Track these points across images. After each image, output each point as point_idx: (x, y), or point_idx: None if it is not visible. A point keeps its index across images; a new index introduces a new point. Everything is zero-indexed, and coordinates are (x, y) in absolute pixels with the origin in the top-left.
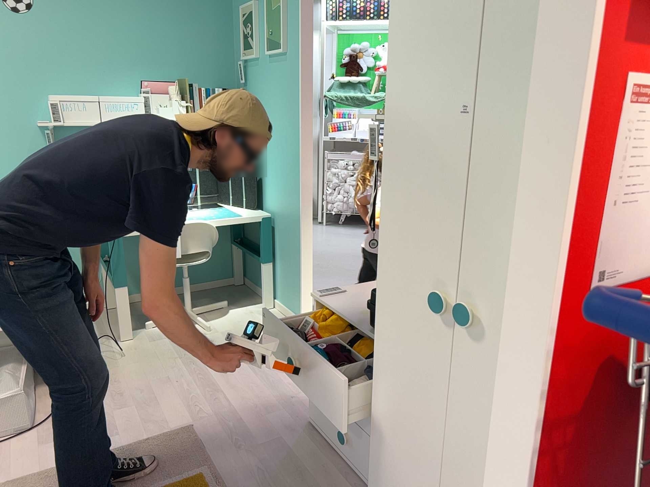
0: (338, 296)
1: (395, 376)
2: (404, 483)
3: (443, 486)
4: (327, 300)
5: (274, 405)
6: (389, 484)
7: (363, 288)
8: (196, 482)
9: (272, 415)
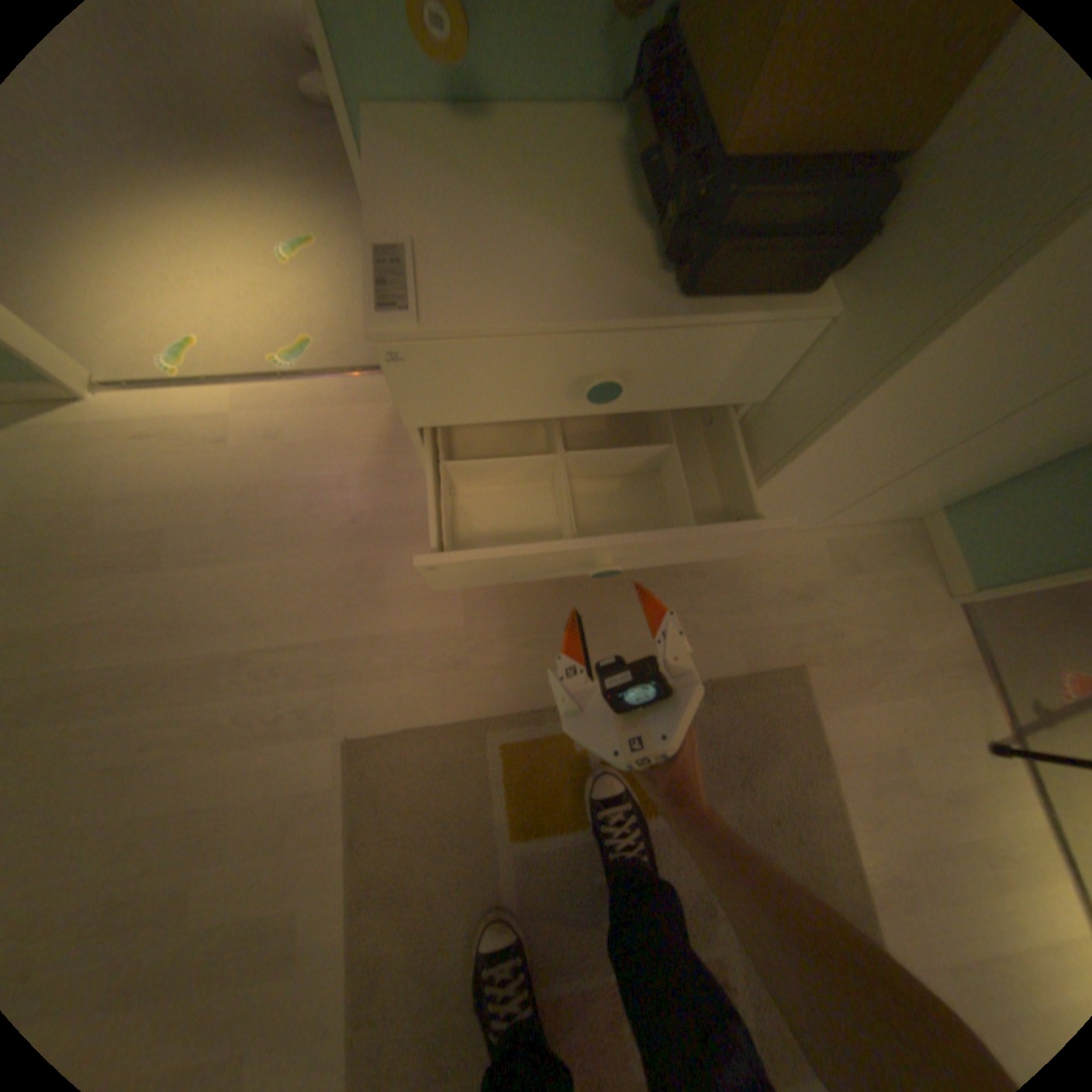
0: (444, 280)
1: (963, 376)
2: (843, 480)
3: (962, 446)
4: (455, 317)
5: (361, 564)
6: (795, 495)
7: (412, 194)
8: (516, 760)
9: (388, 578)
